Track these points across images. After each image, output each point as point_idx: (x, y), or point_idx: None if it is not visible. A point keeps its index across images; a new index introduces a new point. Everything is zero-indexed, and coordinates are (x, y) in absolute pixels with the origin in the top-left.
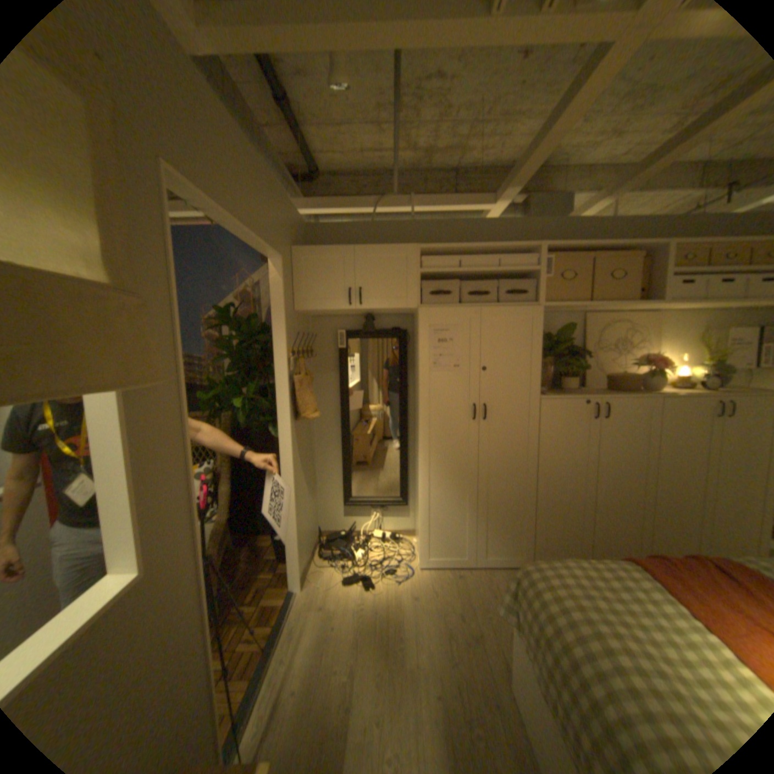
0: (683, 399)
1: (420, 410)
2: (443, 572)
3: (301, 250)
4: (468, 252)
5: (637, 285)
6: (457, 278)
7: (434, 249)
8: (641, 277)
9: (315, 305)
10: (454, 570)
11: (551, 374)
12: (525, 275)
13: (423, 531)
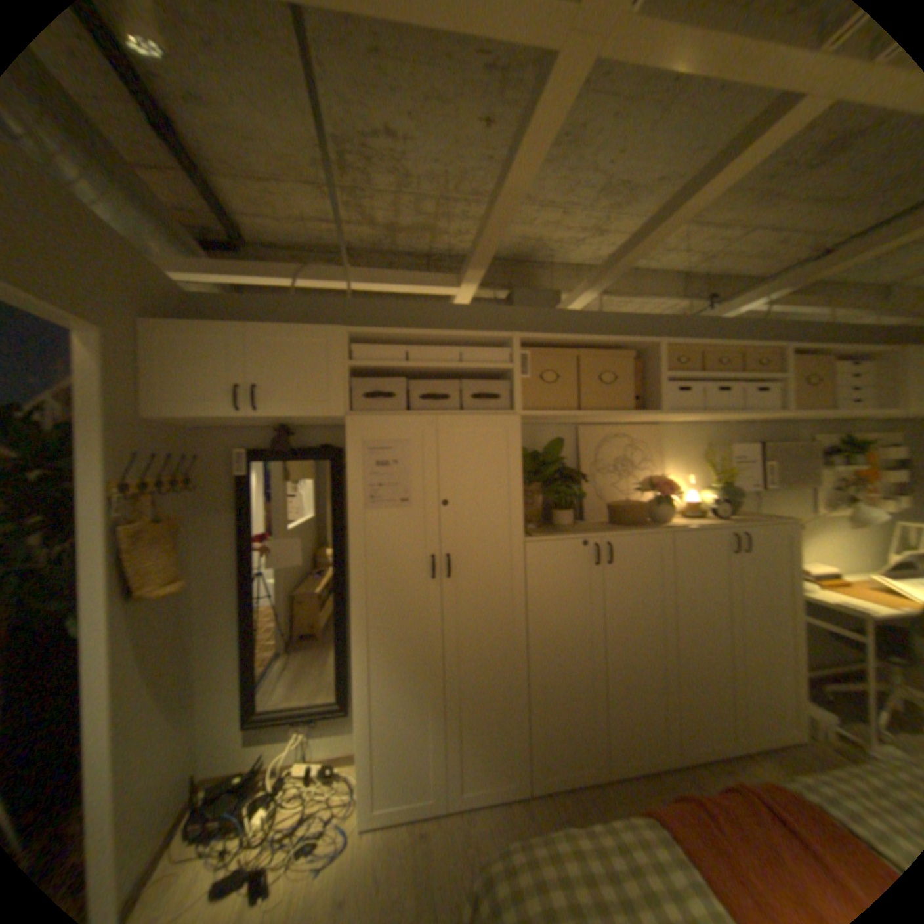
0: (694, 531)
1: (349, 568)
2: (394, 829)
3: (151, 323)
4: (418, 341)
5: (629, 391)
6: (407, 375)
7: (367, 333)
8: (632, 382)
9: (174, 408)
10: (412, 822)
11: (539, 505)
12: (495, 374)
13: (360, 764)
